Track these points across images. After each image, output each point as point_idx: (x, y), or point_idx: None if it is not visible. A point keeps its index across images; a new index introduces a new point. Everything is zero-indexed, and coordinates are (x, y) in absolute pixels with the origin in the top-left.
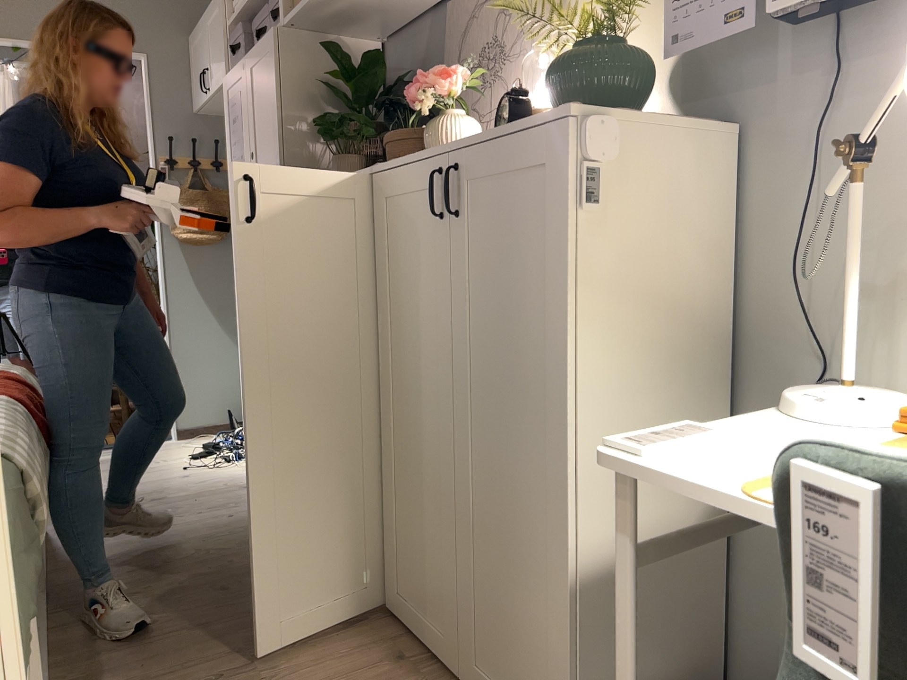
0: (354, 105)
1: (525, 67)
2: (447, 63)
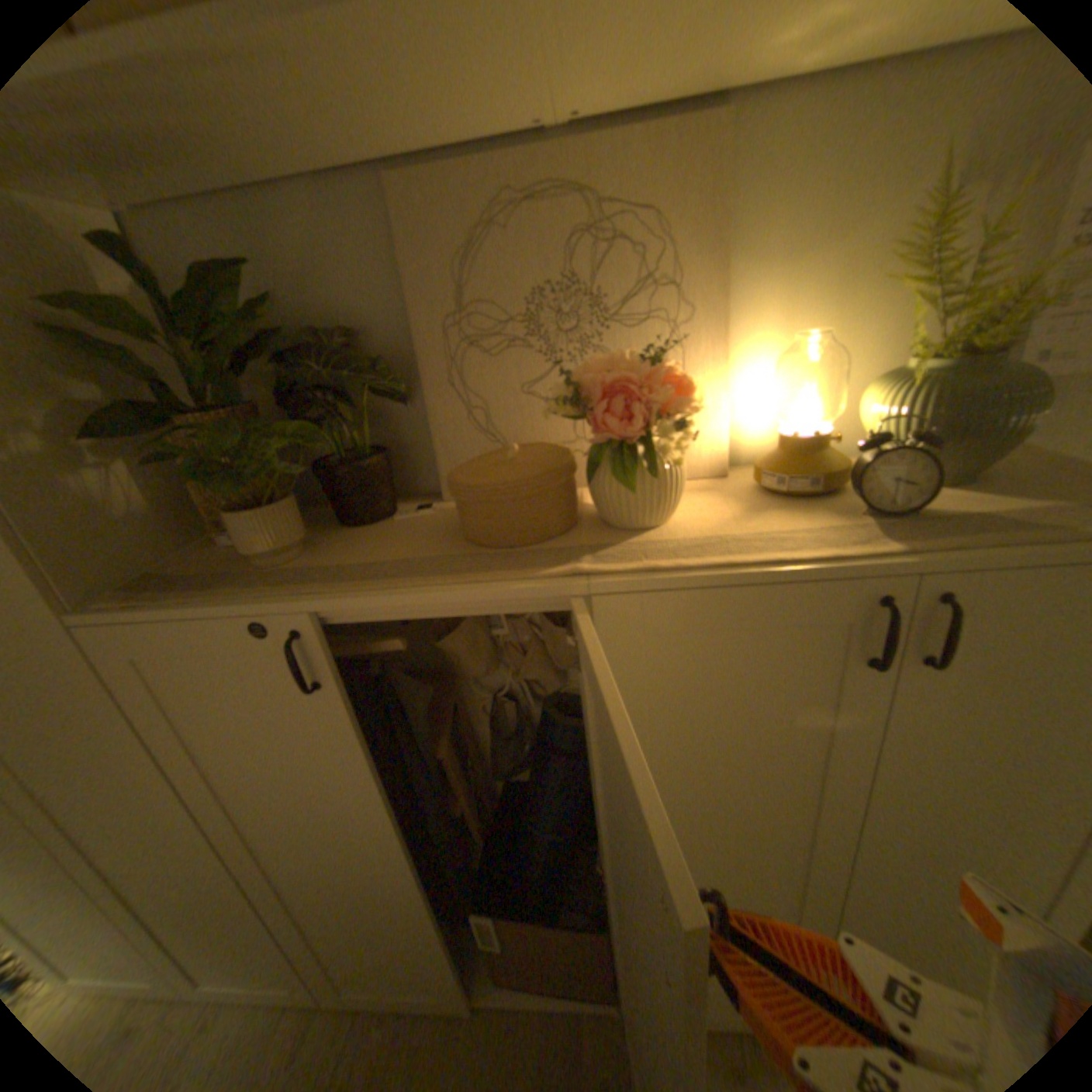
0: (194, 380)
1: (679, 341)
2: (412, 297)
